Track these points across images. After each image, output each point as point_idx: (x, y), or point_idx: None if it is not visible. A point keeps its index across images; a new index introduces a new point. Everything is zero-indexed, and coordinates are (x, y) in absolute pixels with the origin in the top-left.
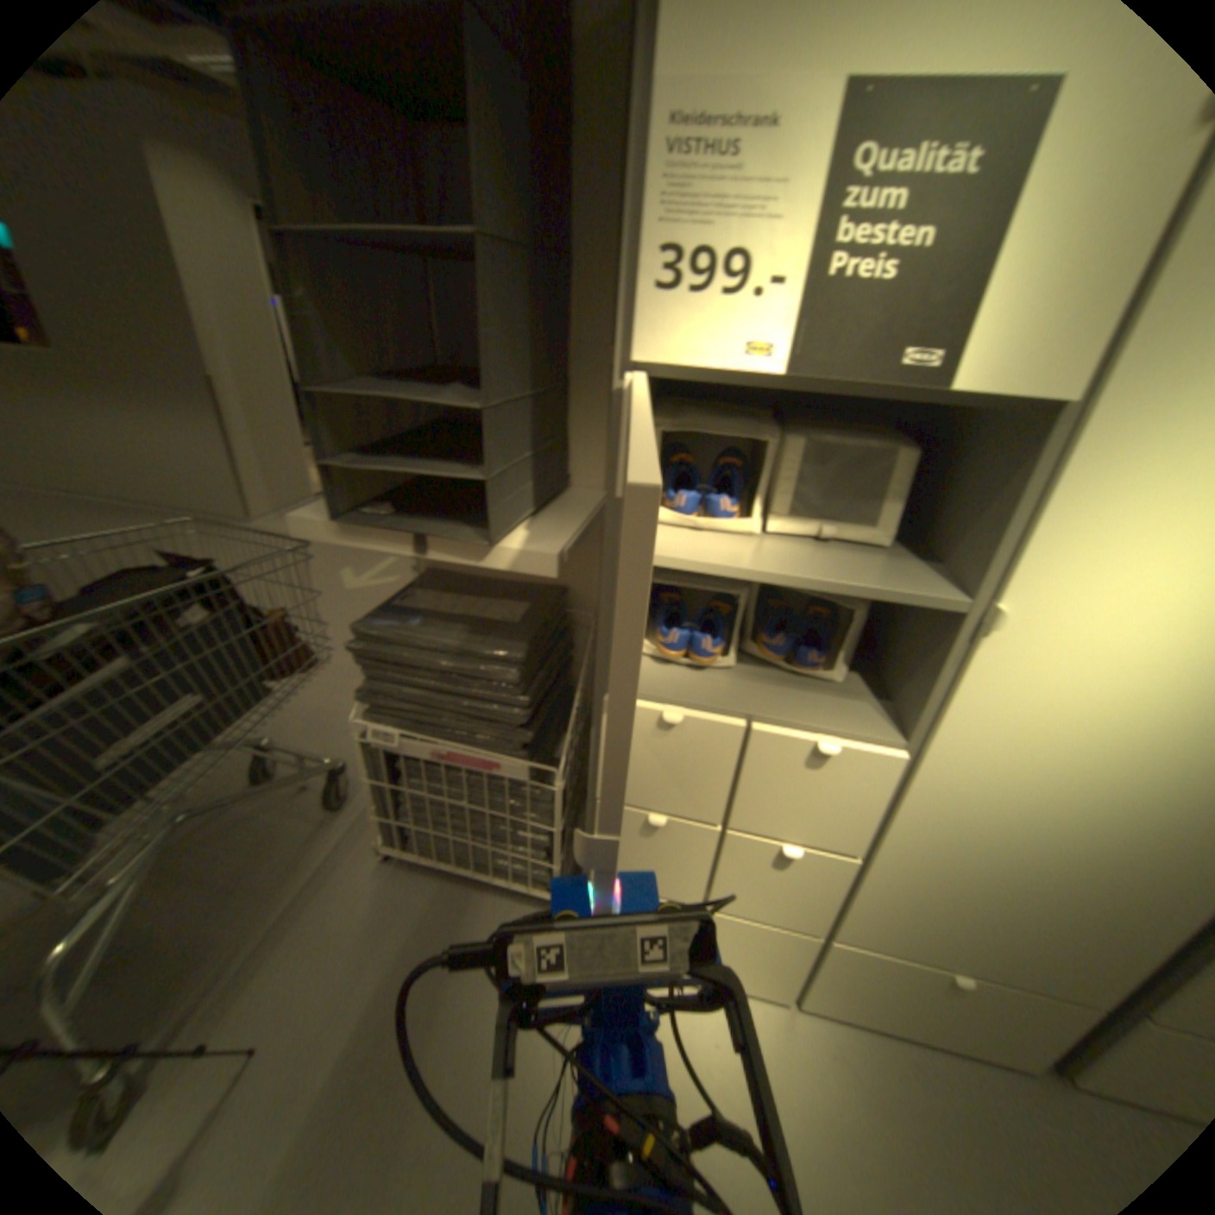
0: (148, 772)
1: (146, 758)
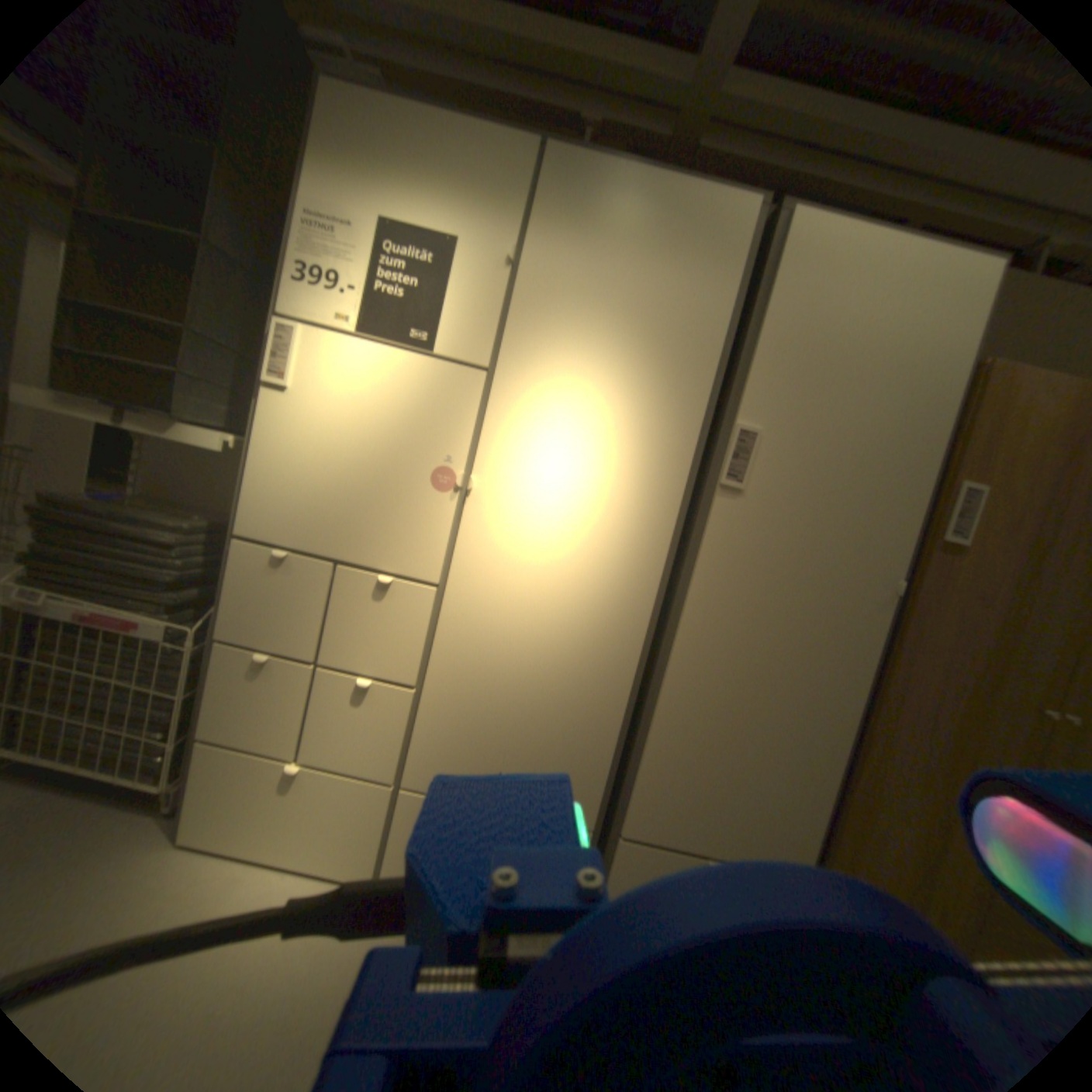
0: None
1: None
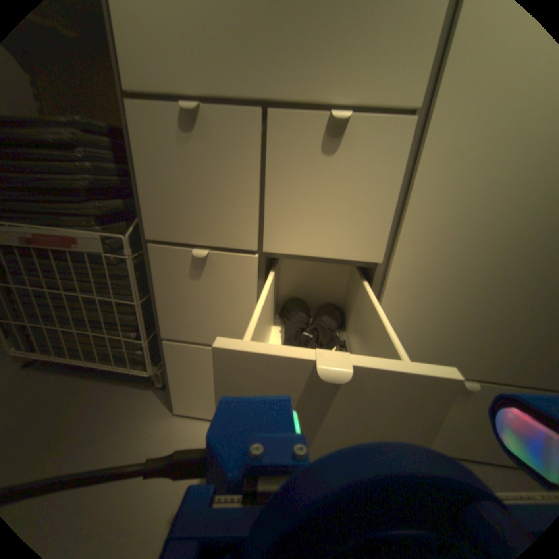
0: None
1: None
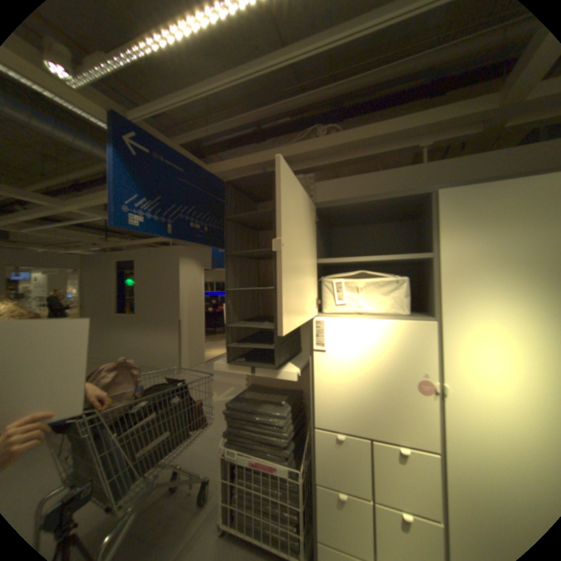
0: (149, 462)
1: (150, 455)
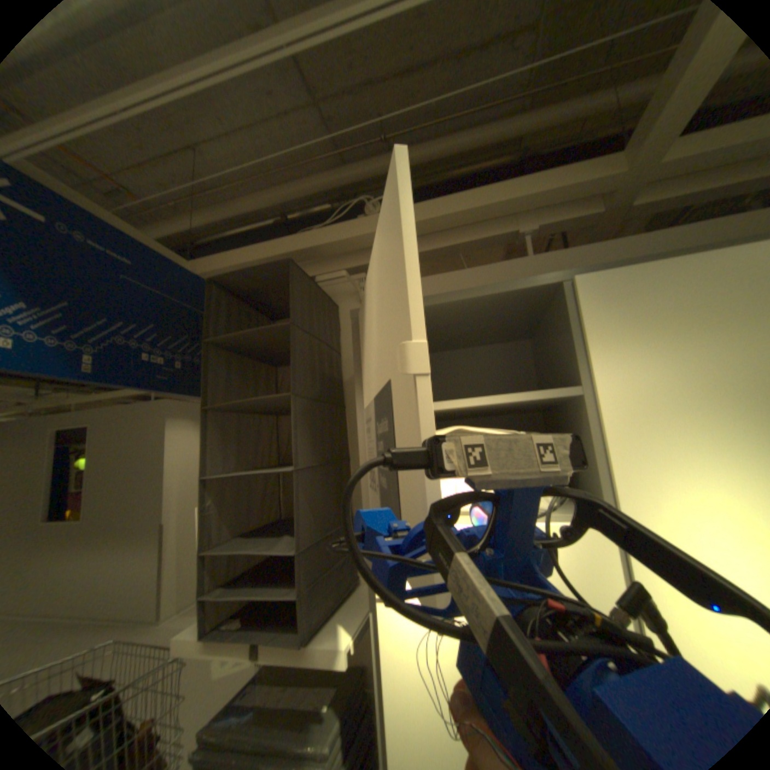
0: None
1: None
